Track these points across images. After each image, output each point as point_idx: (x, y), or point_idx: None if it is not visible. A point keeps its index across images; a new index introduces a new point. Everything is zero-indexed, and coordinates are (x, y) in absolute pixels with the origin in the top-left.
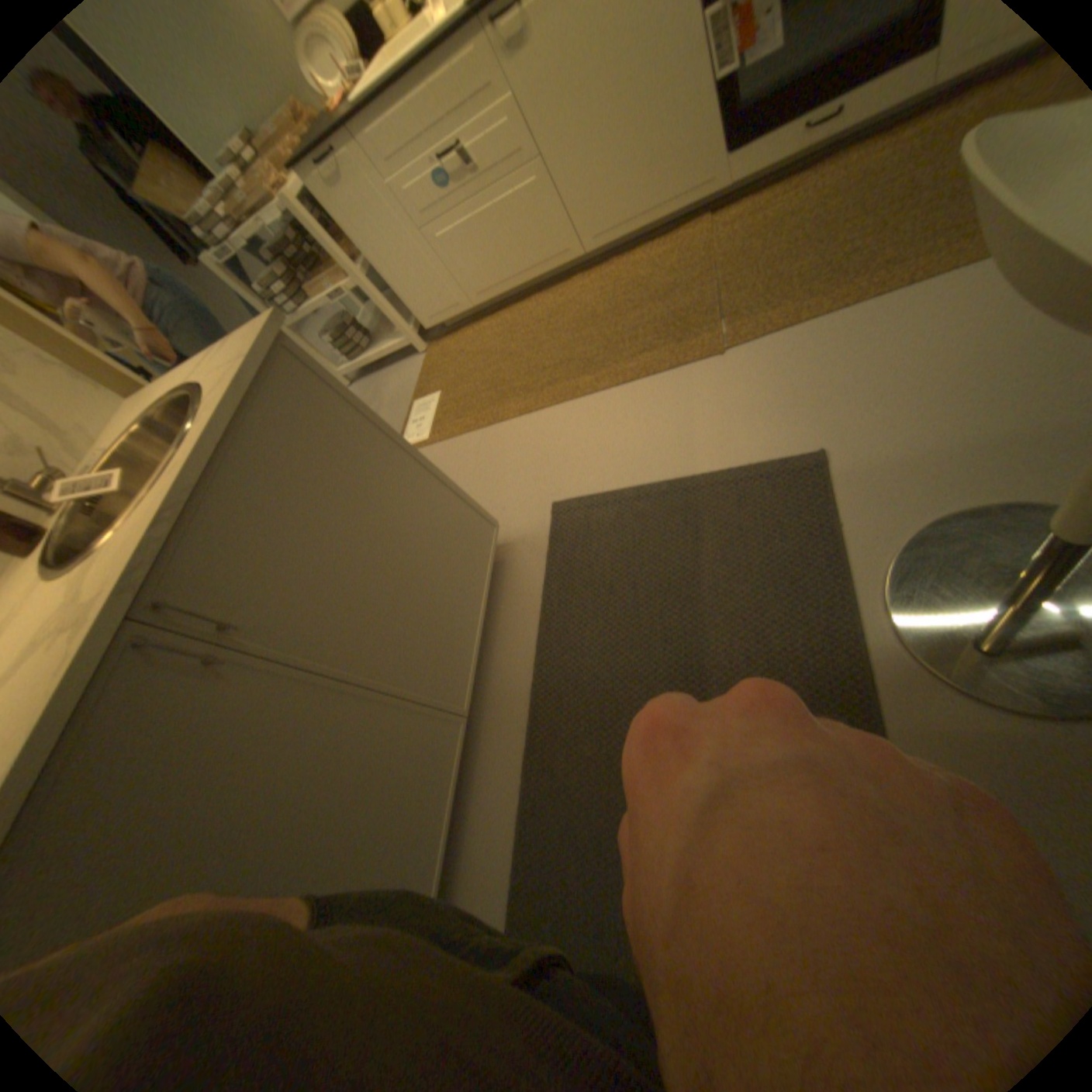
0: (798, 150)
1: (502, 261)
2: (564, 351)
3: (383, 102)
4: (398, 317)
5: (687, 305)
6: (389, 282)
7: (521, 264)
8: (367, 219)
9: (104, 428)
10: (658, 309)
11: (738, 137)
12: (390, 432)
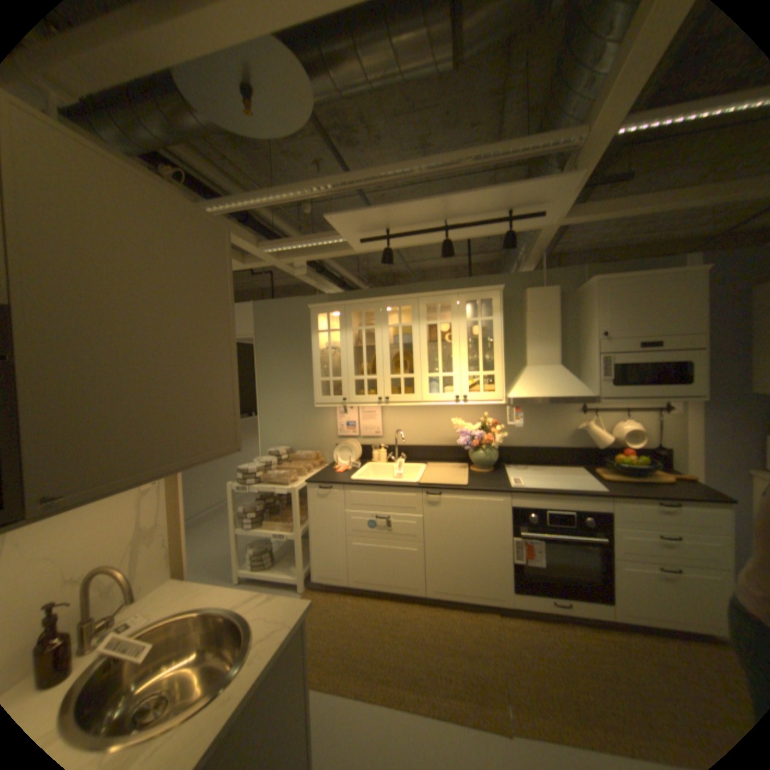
0: (549, 614)
1: (378, 575)
2: (398, 662)
3: (366, 489)
4: (301, 567)
5: (485, 678)
6: (311, 548)
7: (388, 583)
8: (324, 518)
9: (150, 596)
10: (465, 669)
11: (520, 592)
12: (307, 702)
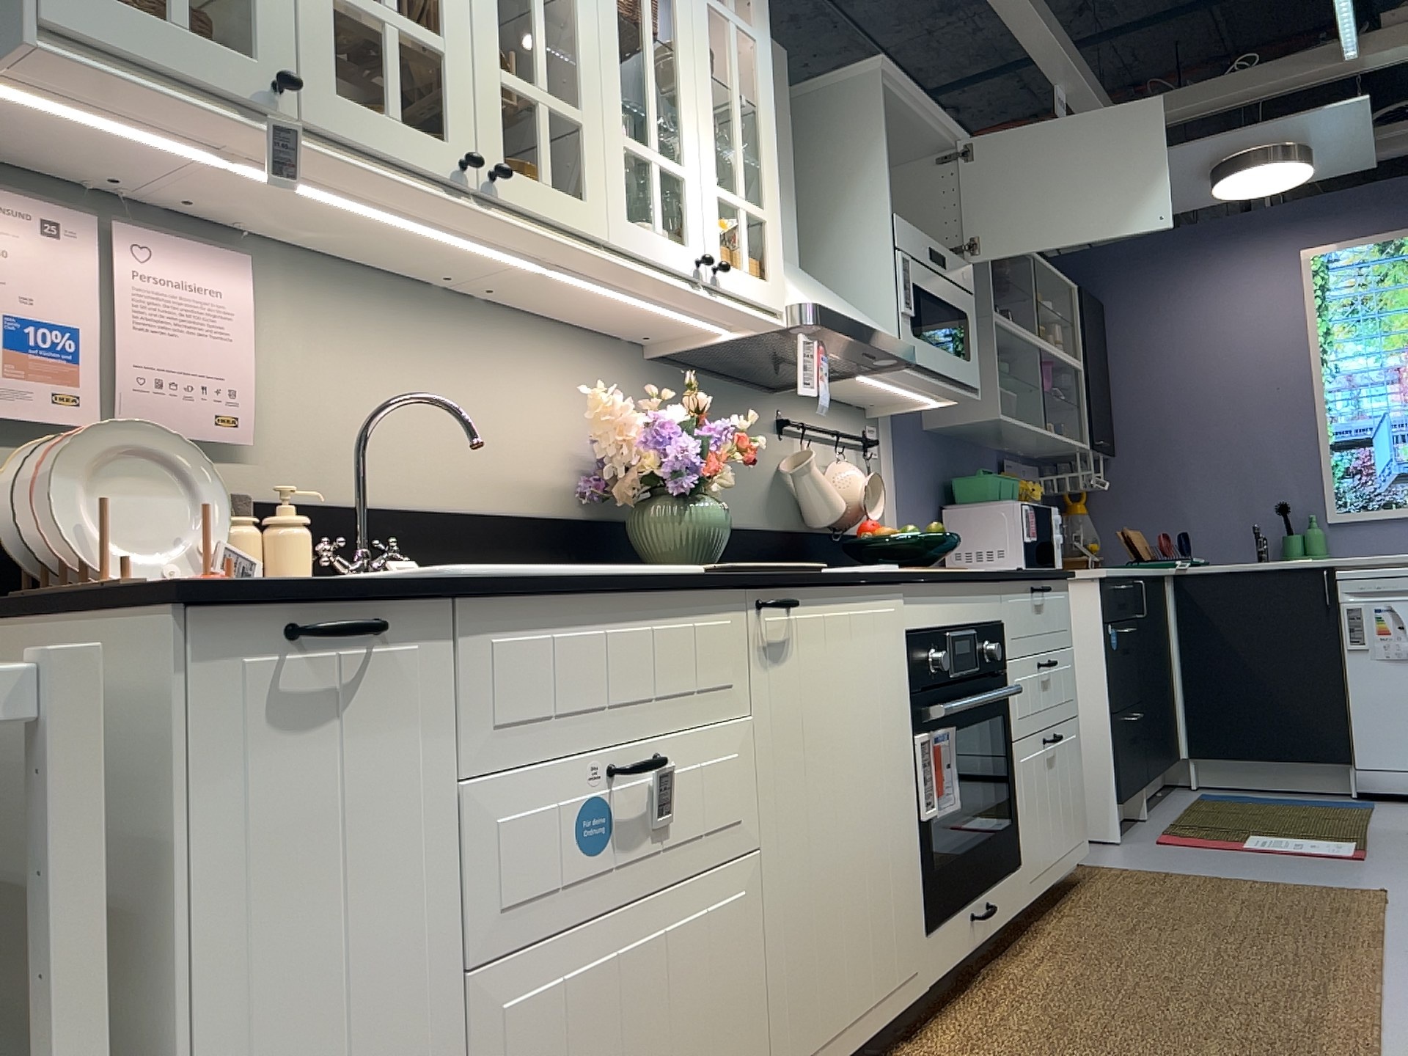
0: (968, 954)
1: None
2: None
3: (559, 612)
4: None
5: None
6: None
7: None
8: (310, 894)
9: None
10: None
11: (933, 915)
12: None
